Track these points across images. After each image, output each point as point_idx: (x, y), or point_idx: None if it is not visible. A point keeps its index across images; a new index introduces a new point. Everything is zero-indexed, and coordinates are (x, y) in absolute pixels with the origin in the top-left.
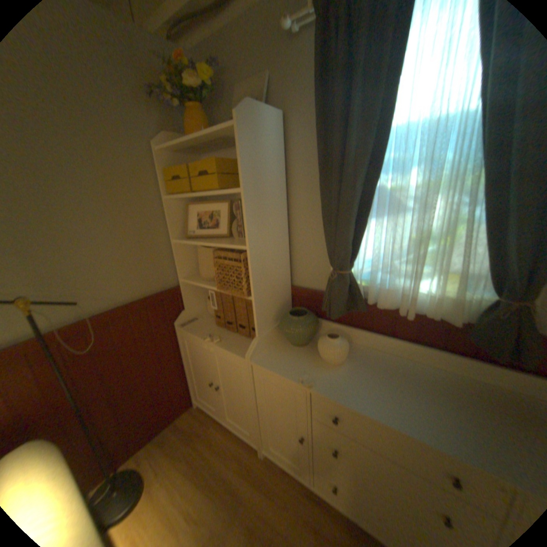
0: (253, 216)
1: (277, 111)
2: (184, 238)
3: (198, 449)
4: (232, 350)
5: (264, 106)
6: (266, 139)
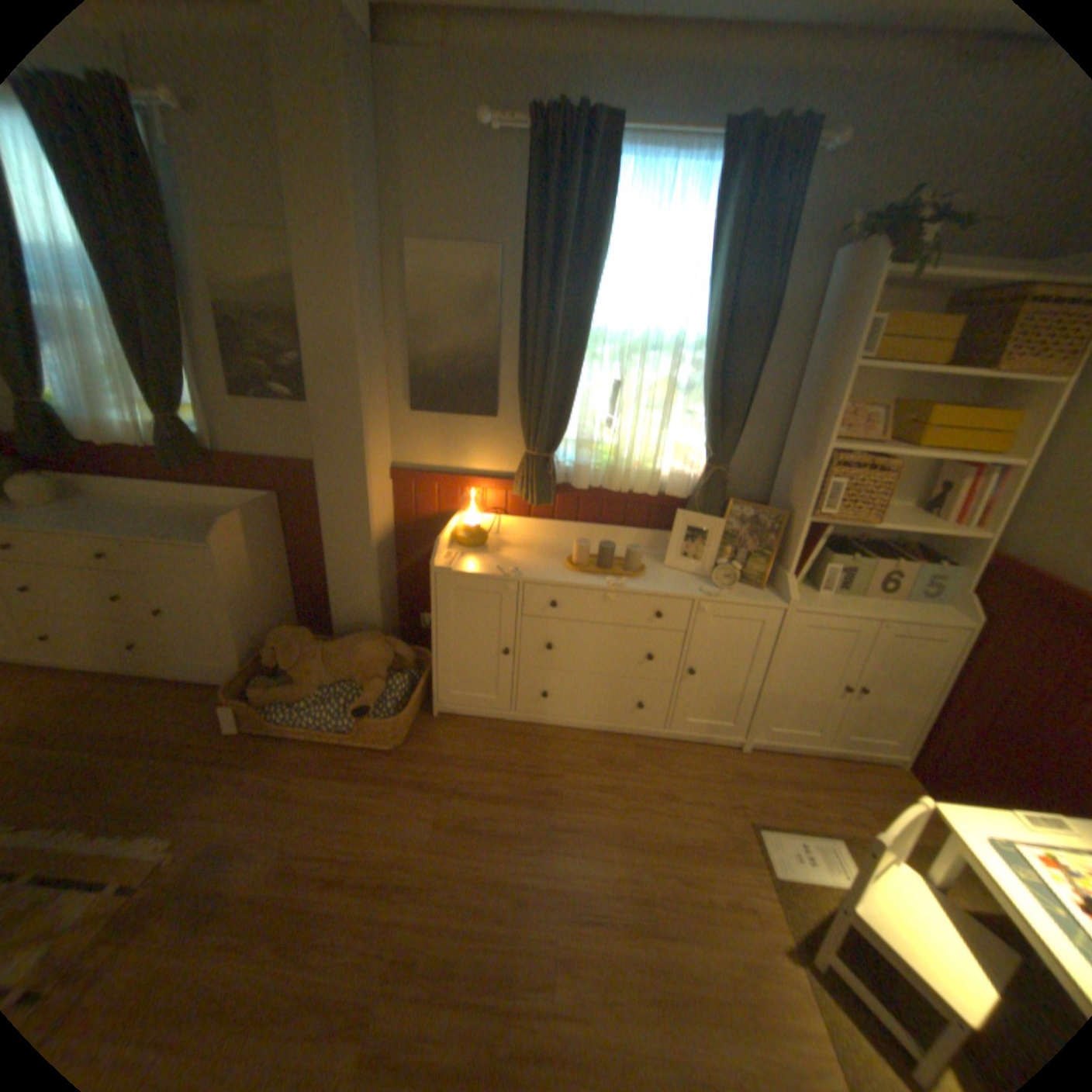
0: None
1: None
2: None
3: None
4: None
5: None
6: None
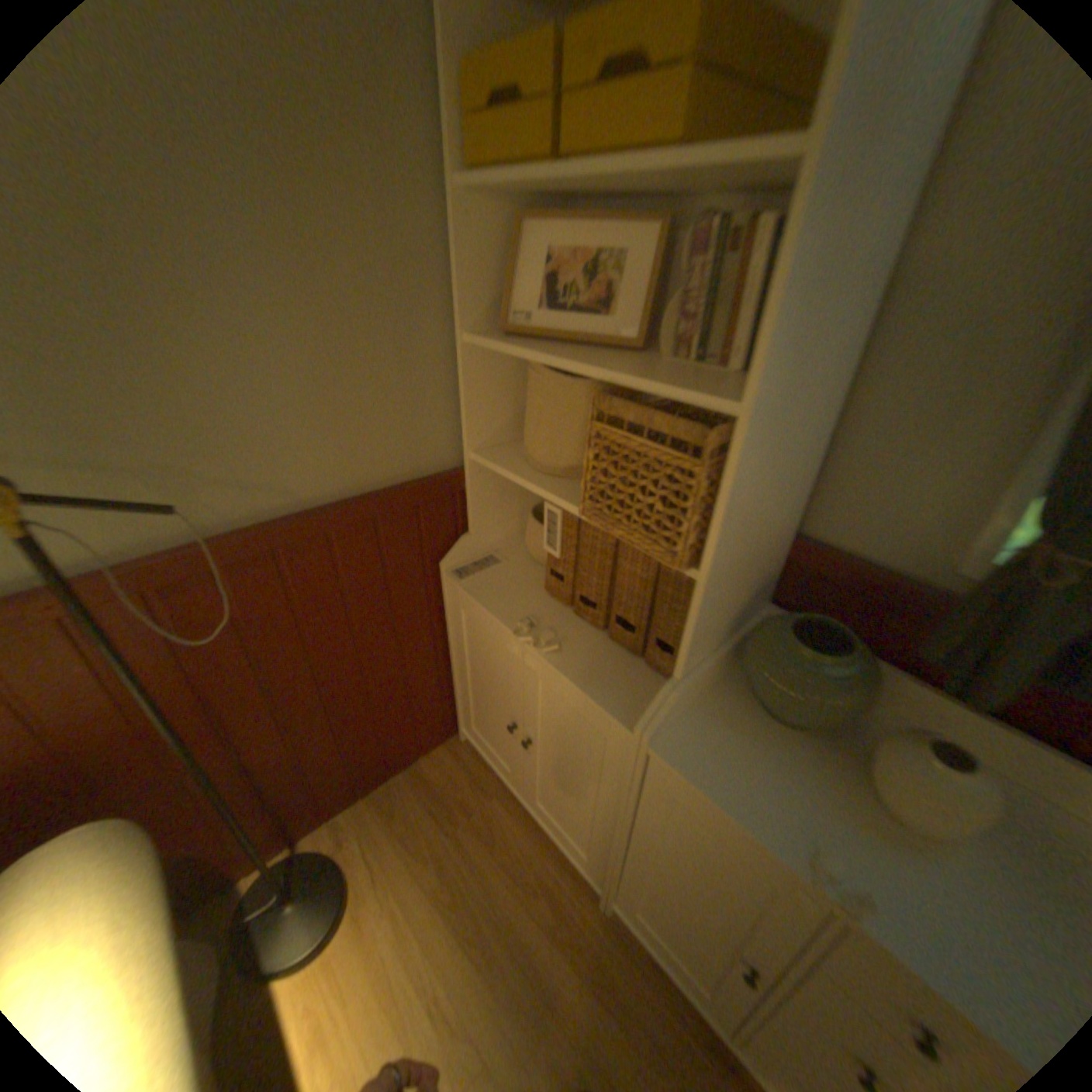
0: (812, 279)
1: None
2: (495, 331)
3: (465, 844)
4: (594, 688)
5: None
6: None
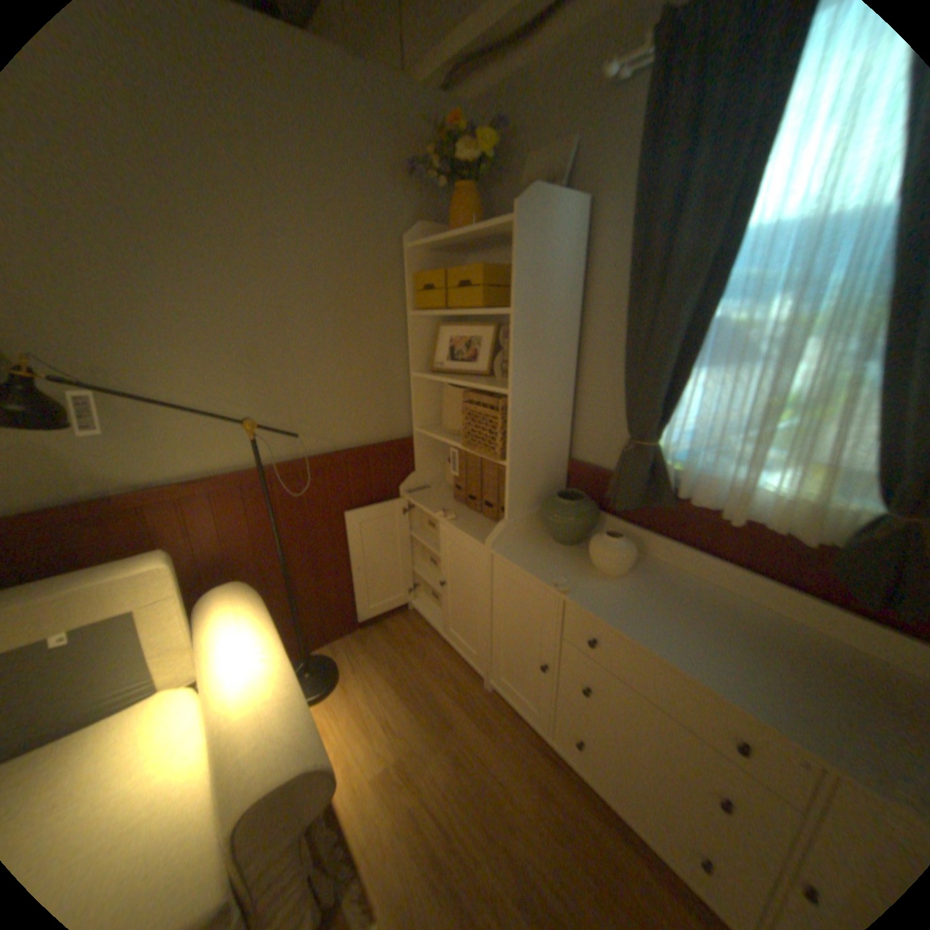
0: (523, 348)
1: (581, 197)
2: (428, 372)
3: (407, 657)
4: (470, 532)
5: (562, 191)
6: (559, 239)
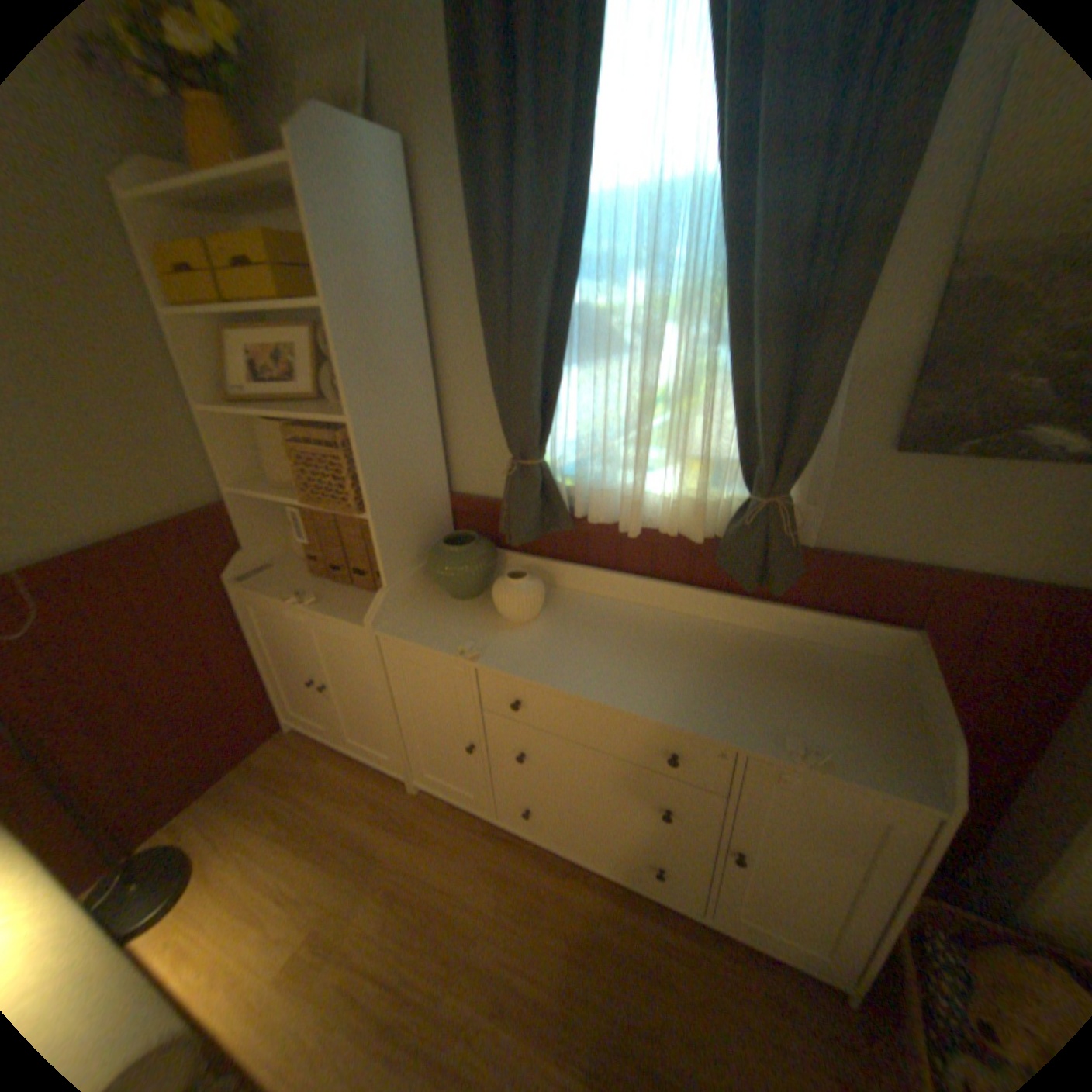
0: (351, 357)
1: (386, 134)
2: (219, 402)
3: (294, 796)
4: (340, 615)
5: (355, 122)
6: (367, 195)
